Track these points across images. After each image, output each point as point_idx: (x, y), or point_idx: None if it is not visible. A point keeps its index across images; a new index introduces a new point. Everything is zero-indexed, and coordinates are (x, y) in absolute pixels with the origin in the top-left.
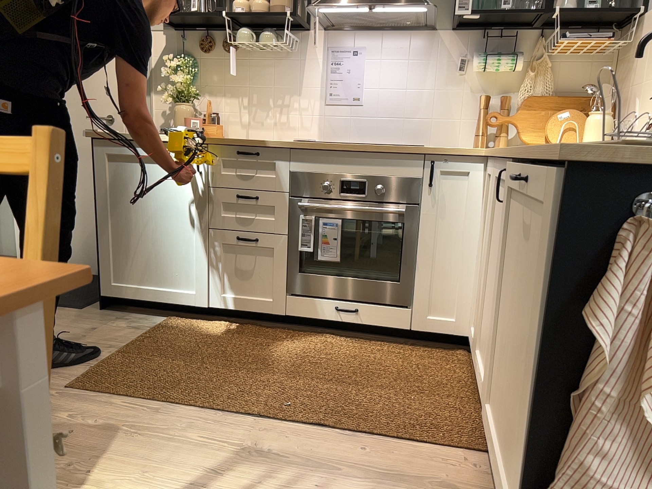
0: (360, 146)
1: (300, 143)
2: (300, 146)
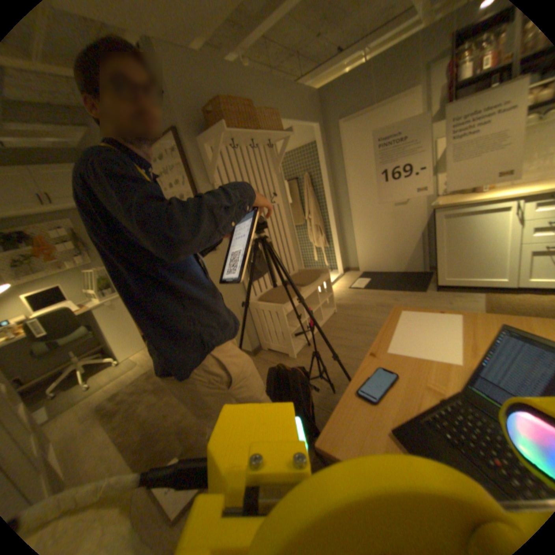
0: None
1: None
2: None
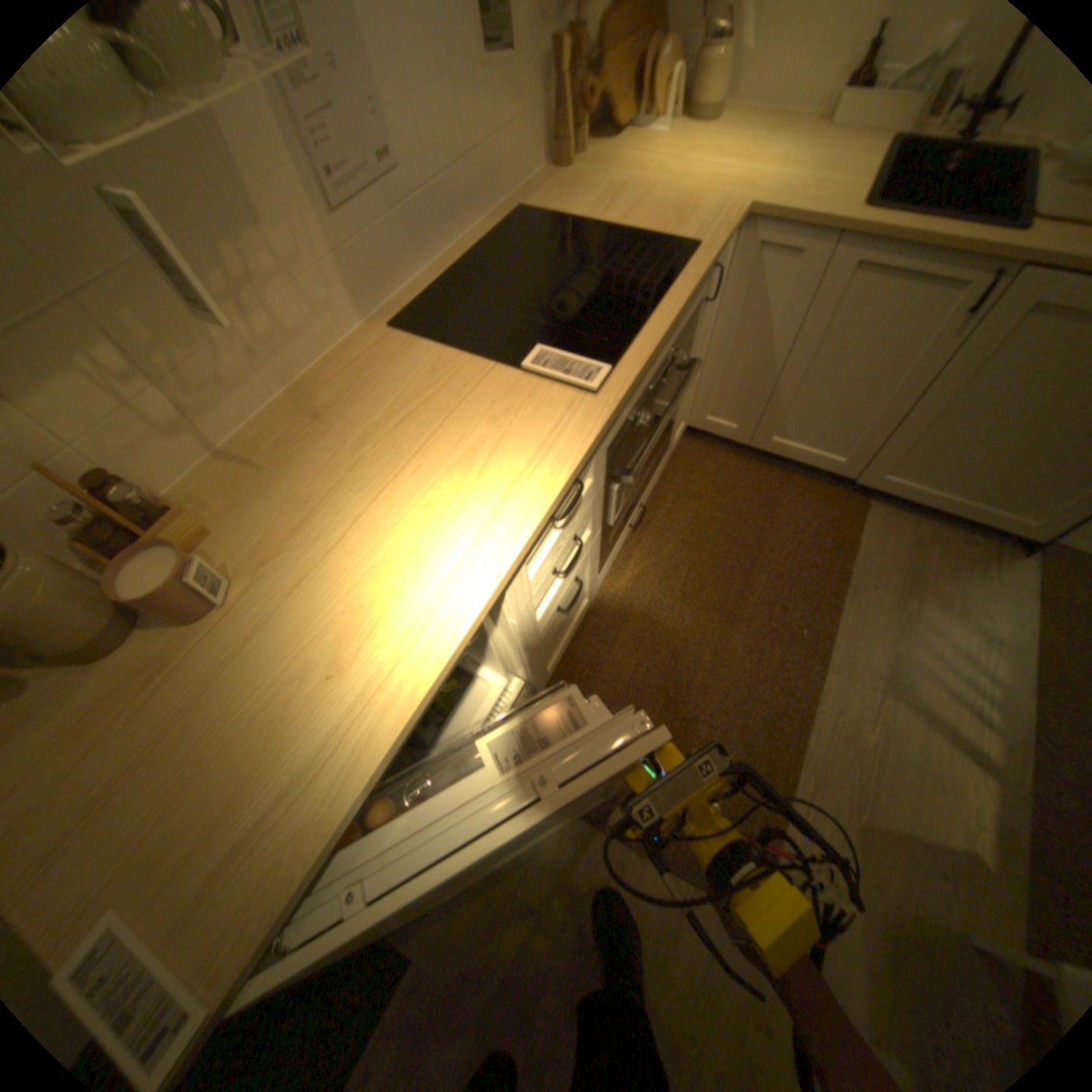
0: (677, 311)
1: (626, 388)
2: (625, 393)
